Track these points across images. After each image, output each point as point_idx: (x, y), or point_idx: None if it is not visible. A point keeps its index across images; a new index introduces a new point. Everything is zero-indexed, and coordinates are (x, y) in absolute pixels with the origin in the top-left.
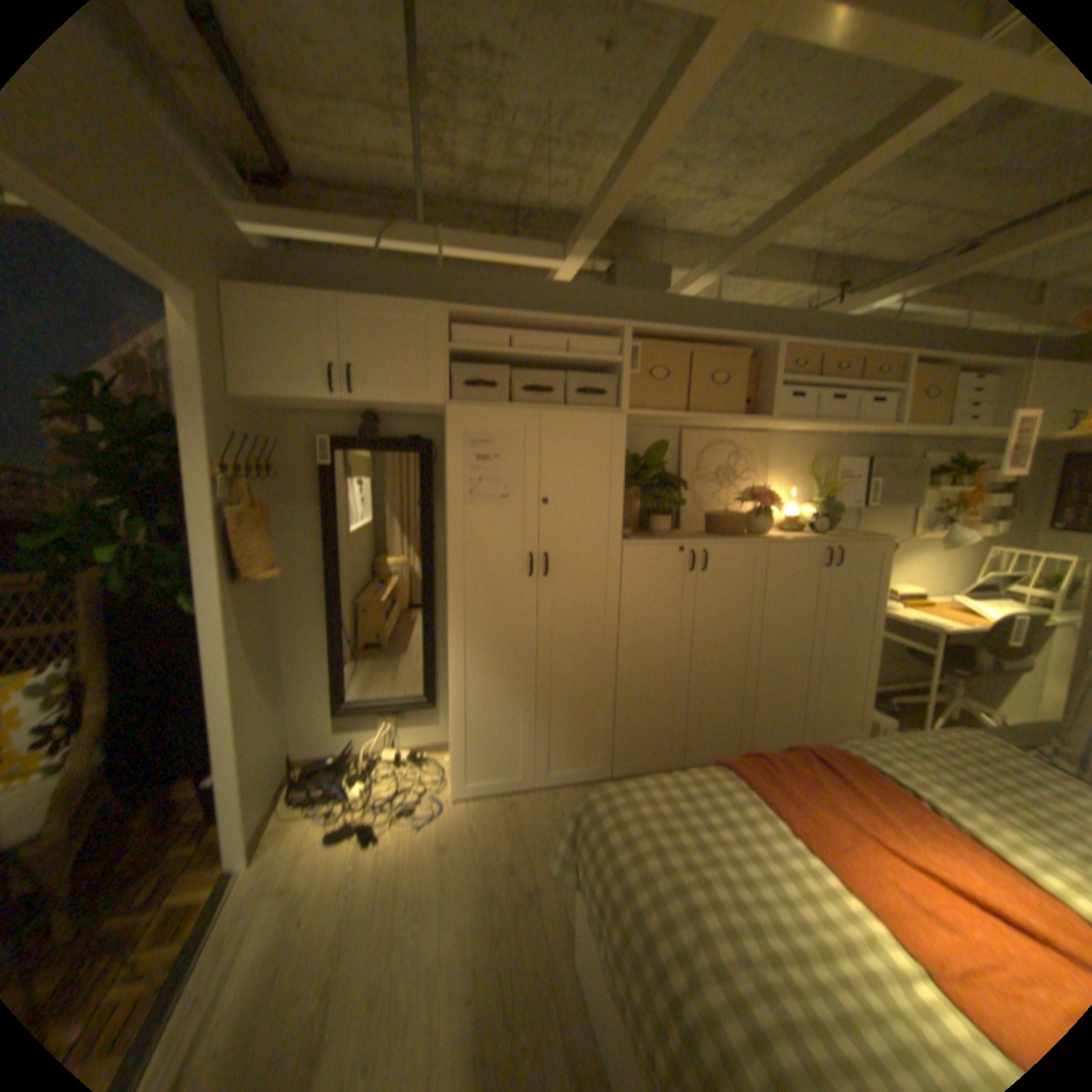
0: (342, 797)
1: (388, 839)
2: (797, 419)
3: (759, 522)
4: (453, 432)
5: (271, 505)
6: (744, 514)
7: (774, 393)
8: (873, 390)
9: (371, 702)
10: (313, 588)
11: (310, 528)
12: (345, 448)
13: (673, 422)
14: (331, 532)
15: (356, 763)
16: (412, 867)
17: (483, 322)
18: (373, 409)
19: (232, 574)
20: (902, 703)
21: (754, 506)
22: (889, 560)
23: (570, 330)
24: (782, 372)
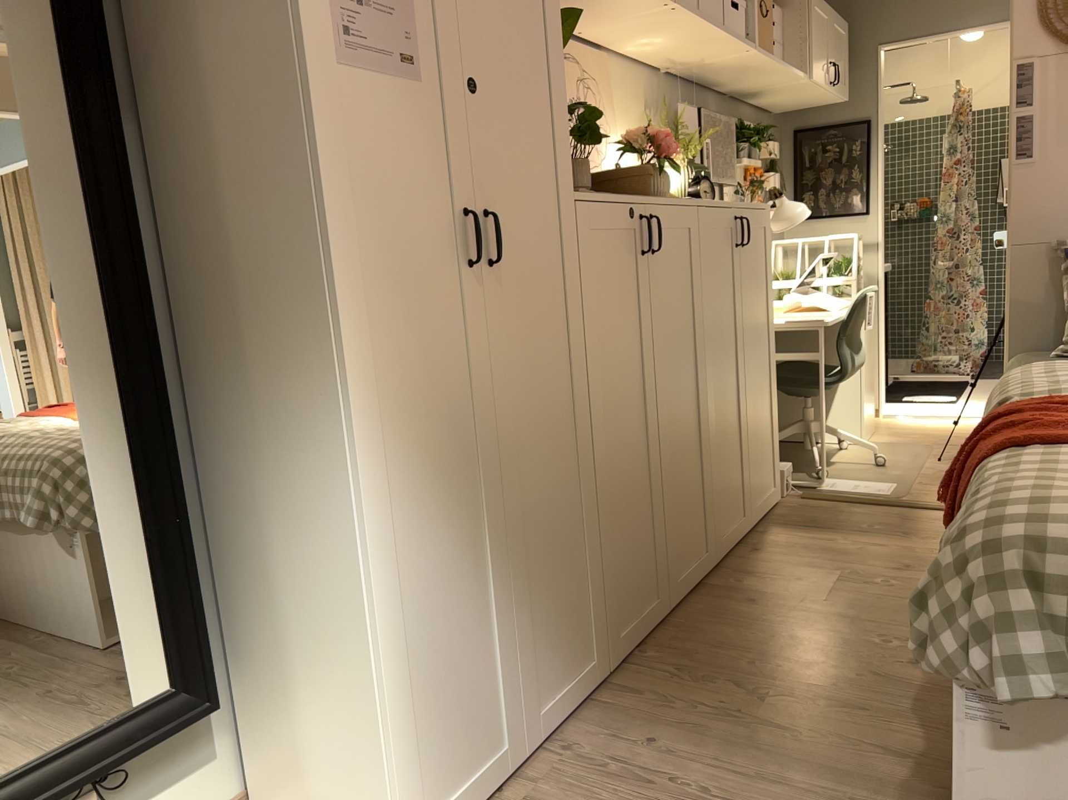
0: None
1: None
2: (692, 8)
3: (660, 181)
4: None
5: None
6: (642, 168)
7: None
8: None
9: (7, 789)
10: None
11: None
12: None
13: None
14: None
15: None
16: None
17: None
18: None
19: None
20: None
21: (641, 159)
22: (770, 235)
23: None
24: None
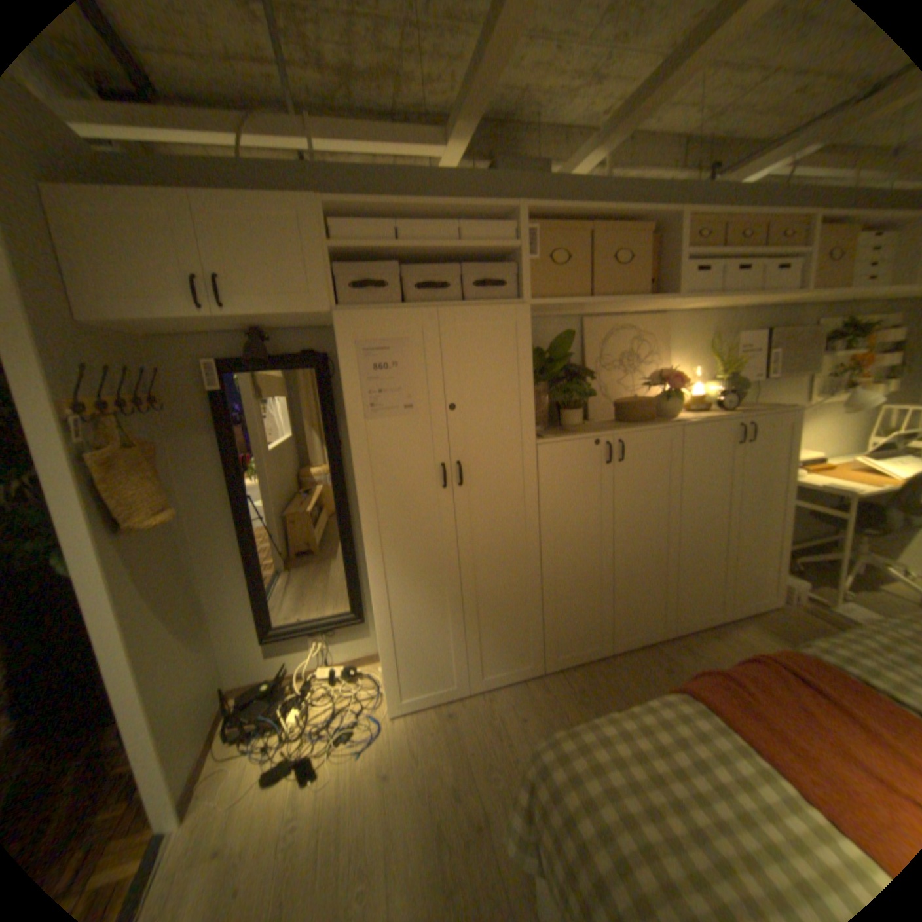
0: (278, 727)
1: (327, 773)
2: (705, 294)
3: (669, 405)
4: (344, 342)
5: (155, 442)
6: (654, 399)
7: (680, 268)
8: (776, 257)
9: (298, 625)
10: (222, 521)
11: (209, 460)
12: (233, 371)
13: (576, 311)
14: (232, 462)
15: (291, 687)
16: (354, 806)
17: (363, 215)
18: (255, 325)
19: (110, 527)
20: (804, 560)
21: (662, 389)
22: (800, 430)
23: (460, 218)
24: (687, 245)
